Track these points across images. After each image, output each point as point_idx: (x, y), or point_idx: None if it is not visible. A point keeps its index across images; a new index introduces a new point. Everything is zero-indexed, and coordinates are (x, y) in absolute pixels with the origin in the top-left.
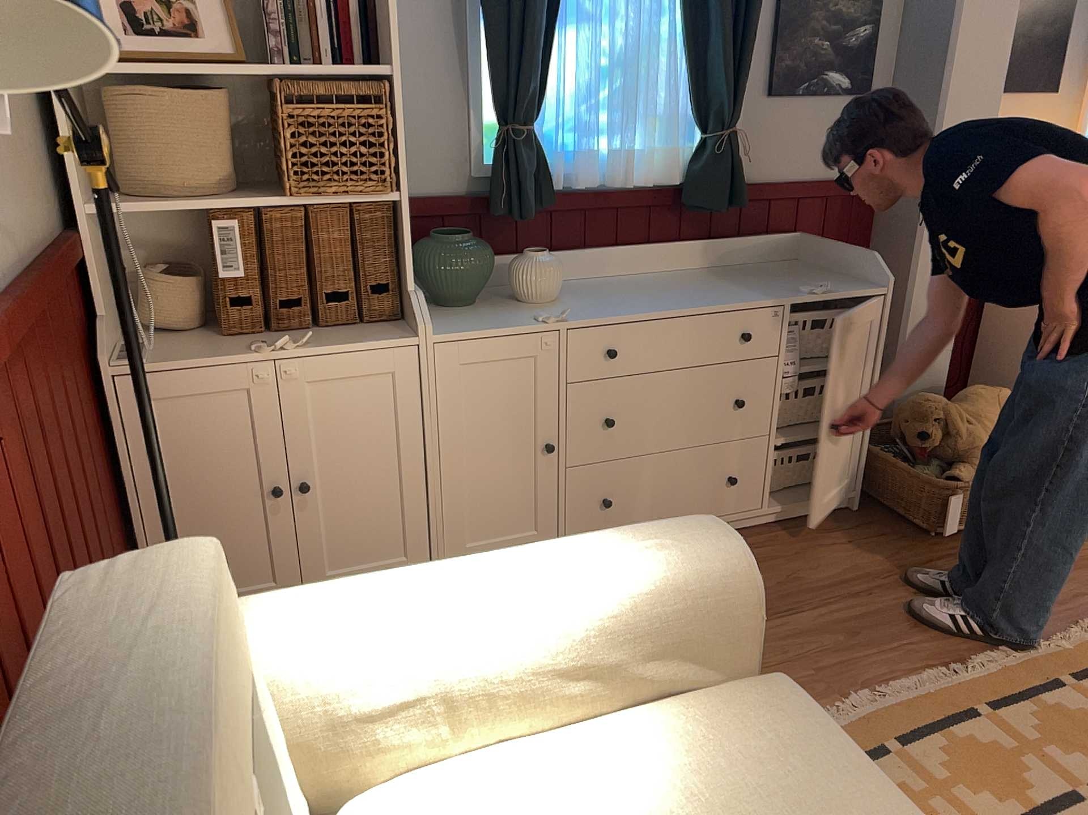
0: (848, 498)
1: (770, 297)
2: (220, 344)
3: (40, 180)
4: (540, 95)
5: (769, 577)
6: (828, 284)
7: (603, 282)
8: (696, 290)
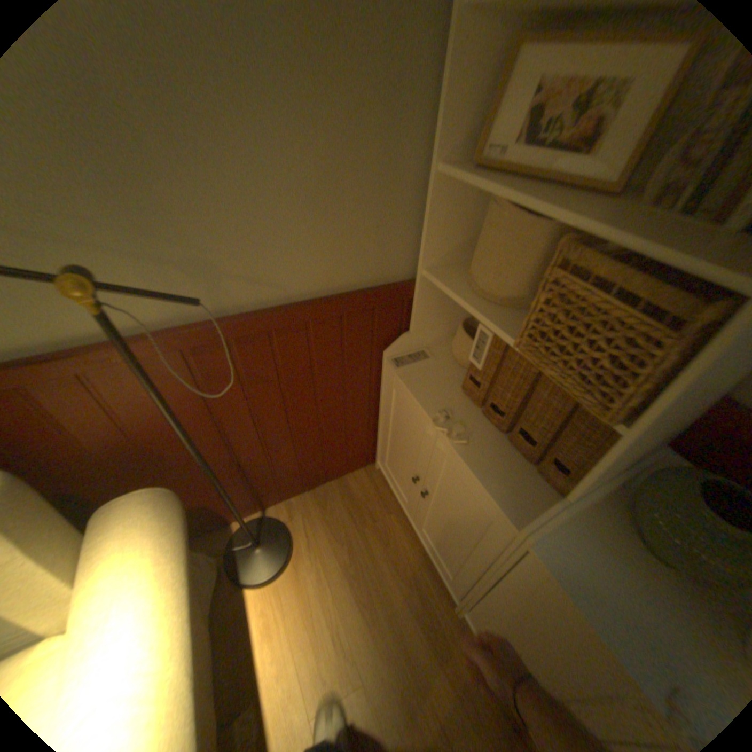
0: None
1: None
2: (450, 392)
3: (389, 244)
4: None
5: None
6: None
7: None
8: None
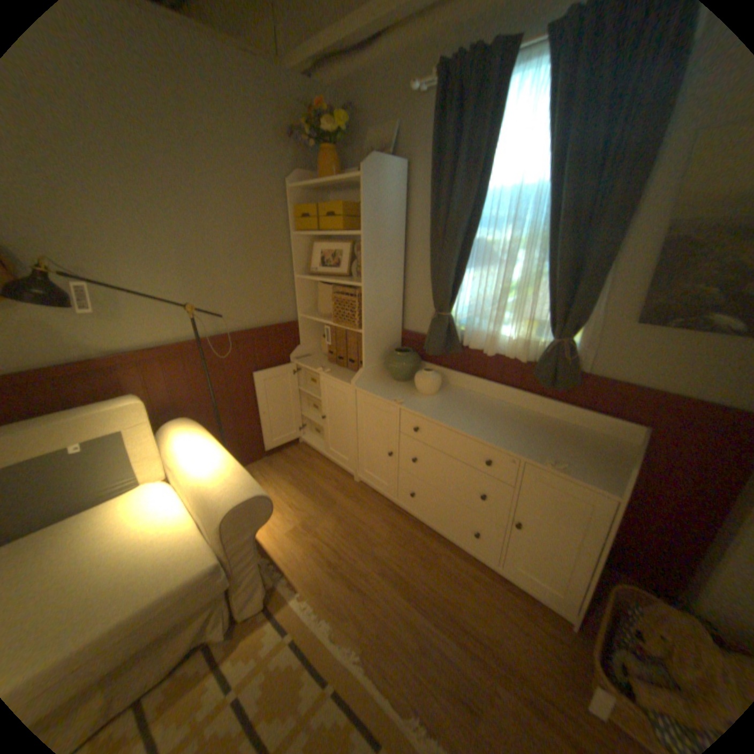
0: (578, 622)
1: (516, 450)
2: (322, 363)
3: (282, 305)
4: (453, 299)
5: (450, 593)
6: (566, 466)
7: (476, 398)
8: (496, 424)
